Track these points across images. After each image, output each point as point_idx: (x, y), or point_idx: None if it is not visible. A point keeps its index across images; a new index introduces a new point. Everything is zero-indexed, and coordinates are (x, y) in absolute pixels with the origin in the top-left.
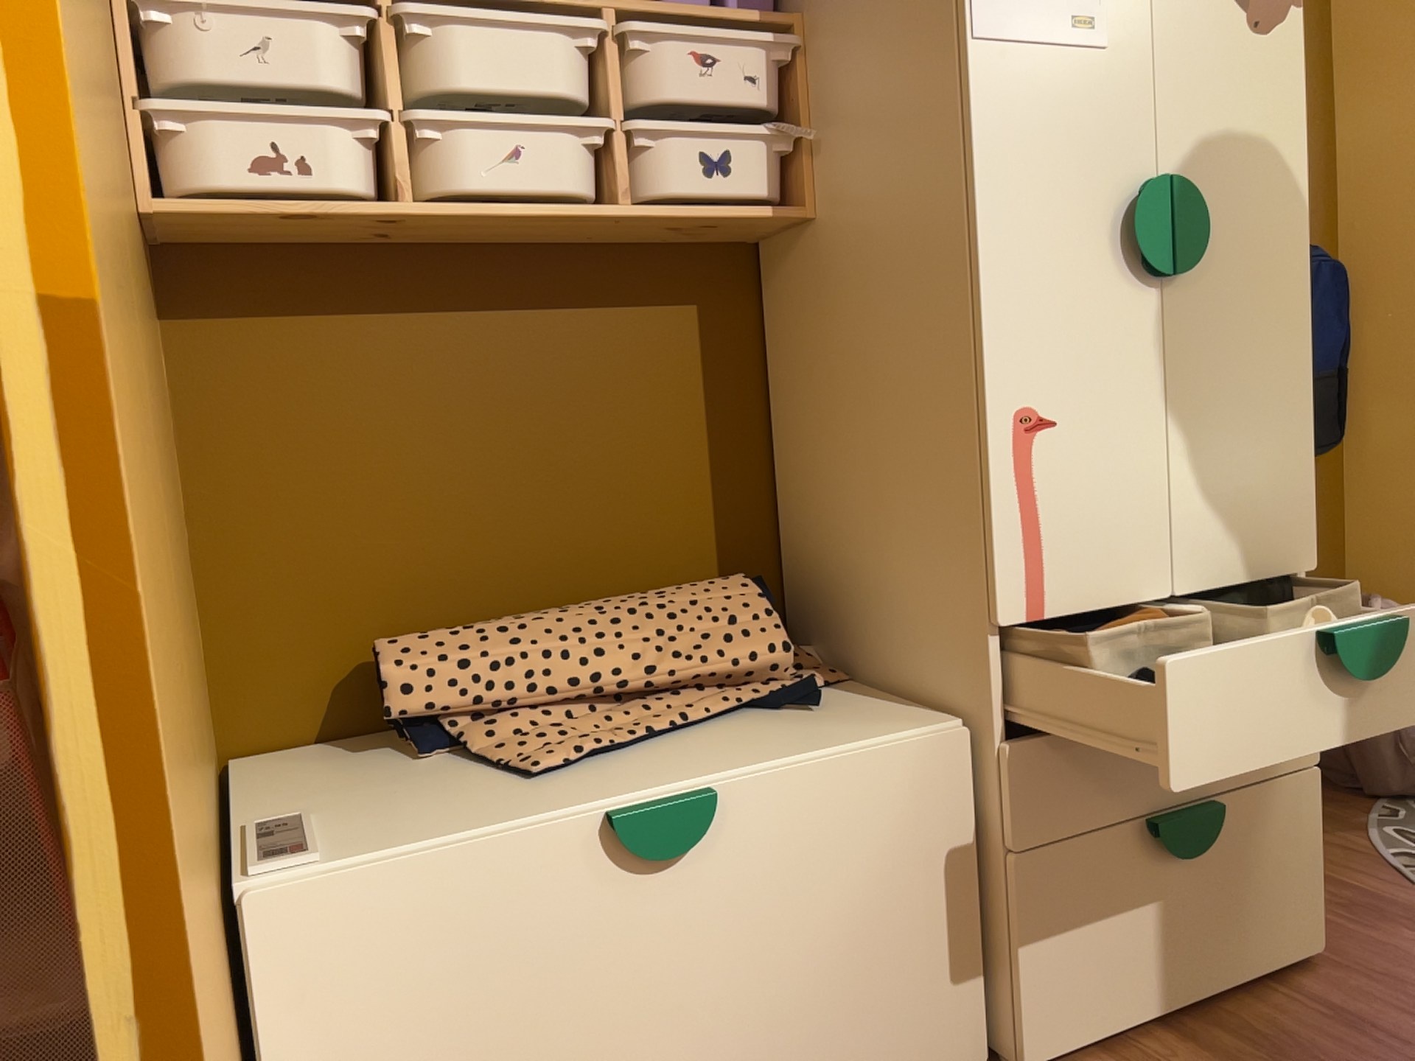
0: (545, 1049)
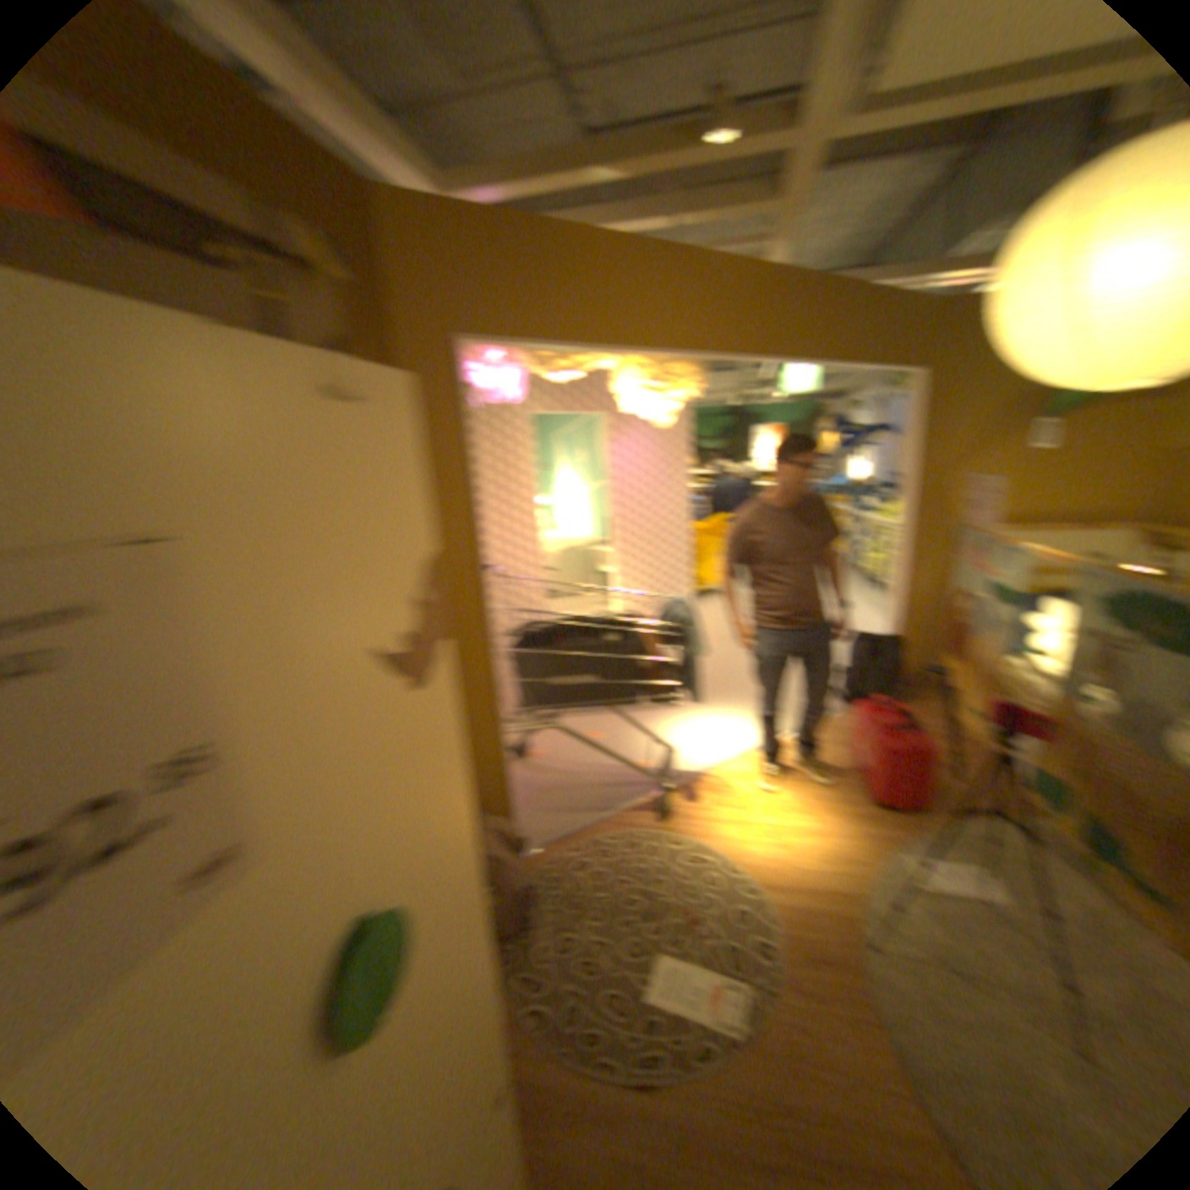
0: None
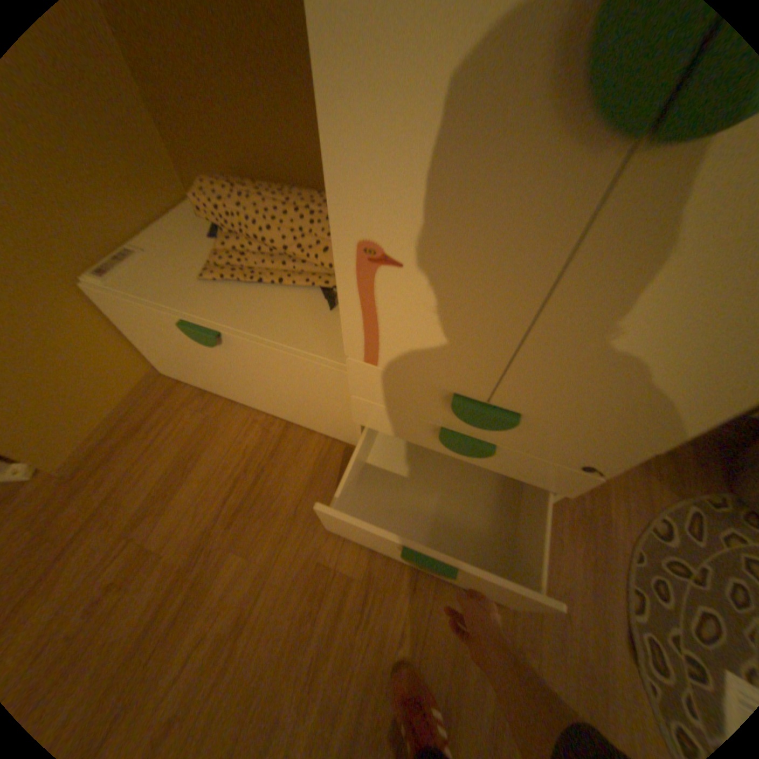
0: (193, 362)
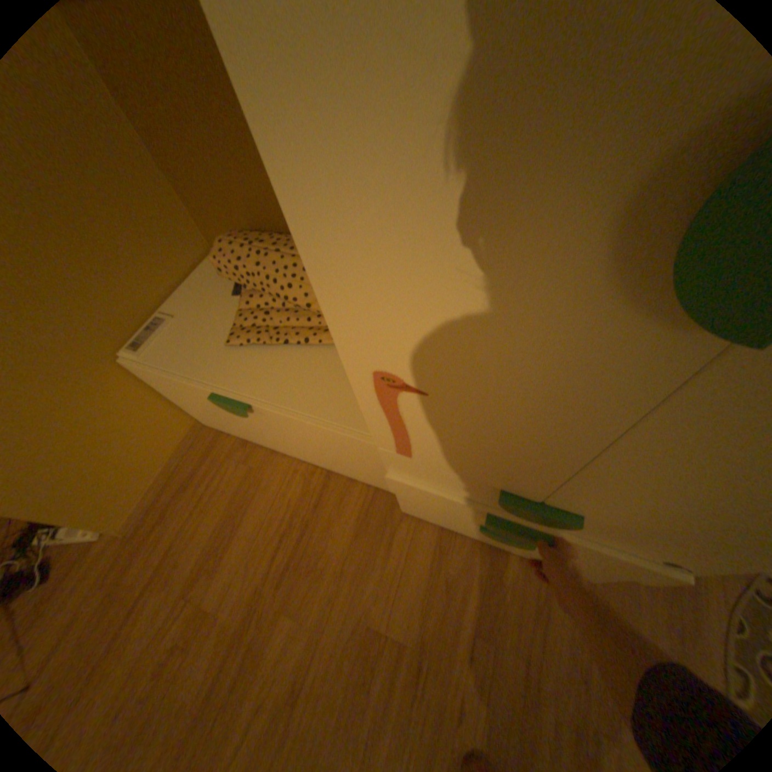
0: (230, 420)
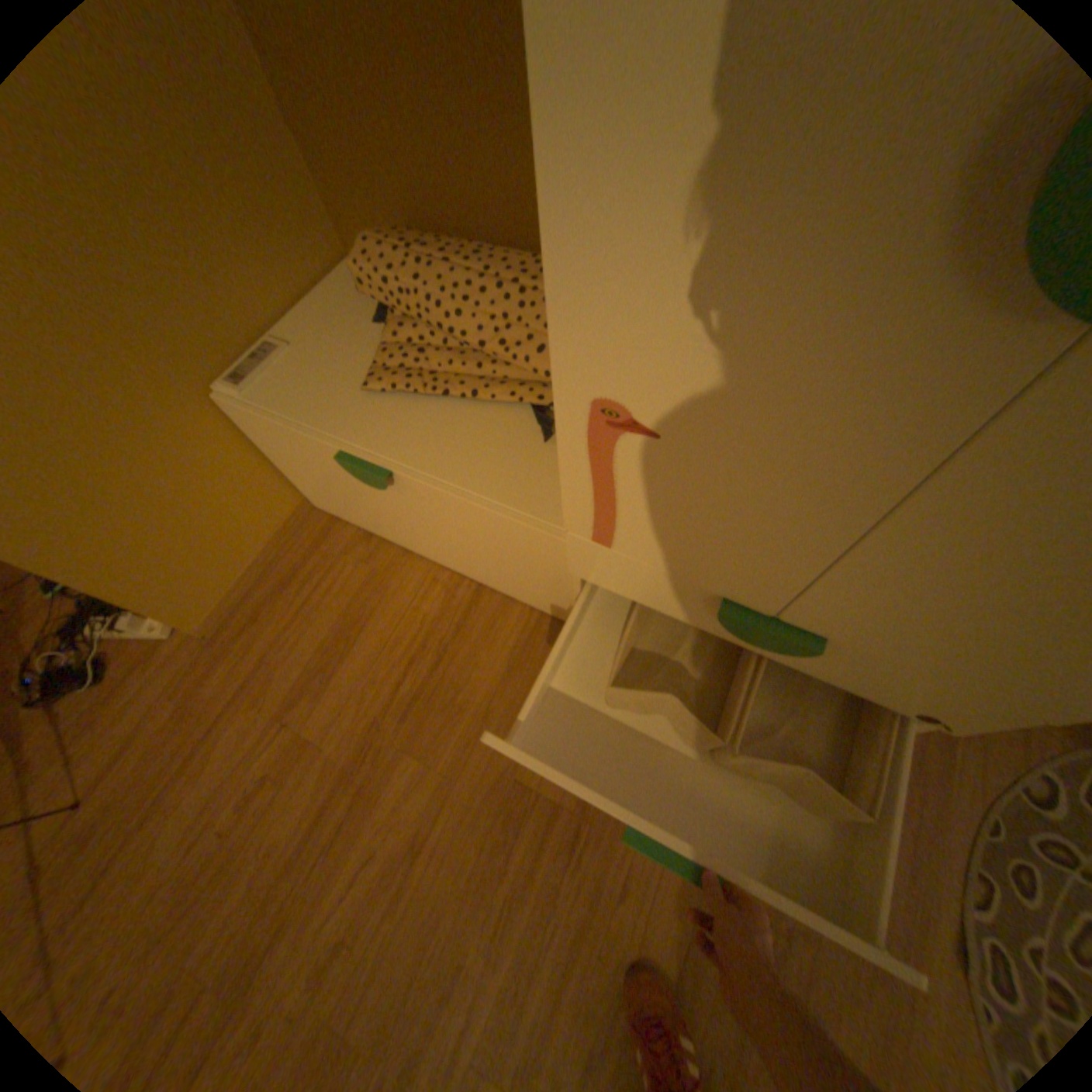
0: (356, 499)
